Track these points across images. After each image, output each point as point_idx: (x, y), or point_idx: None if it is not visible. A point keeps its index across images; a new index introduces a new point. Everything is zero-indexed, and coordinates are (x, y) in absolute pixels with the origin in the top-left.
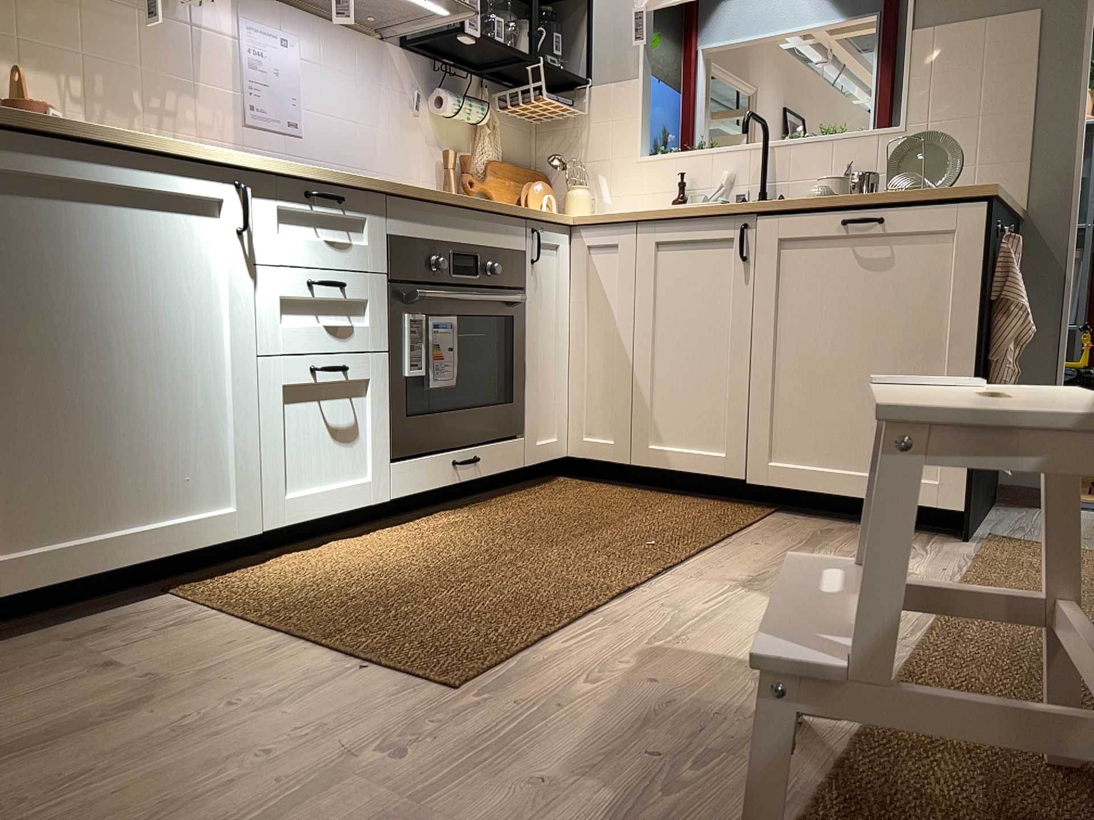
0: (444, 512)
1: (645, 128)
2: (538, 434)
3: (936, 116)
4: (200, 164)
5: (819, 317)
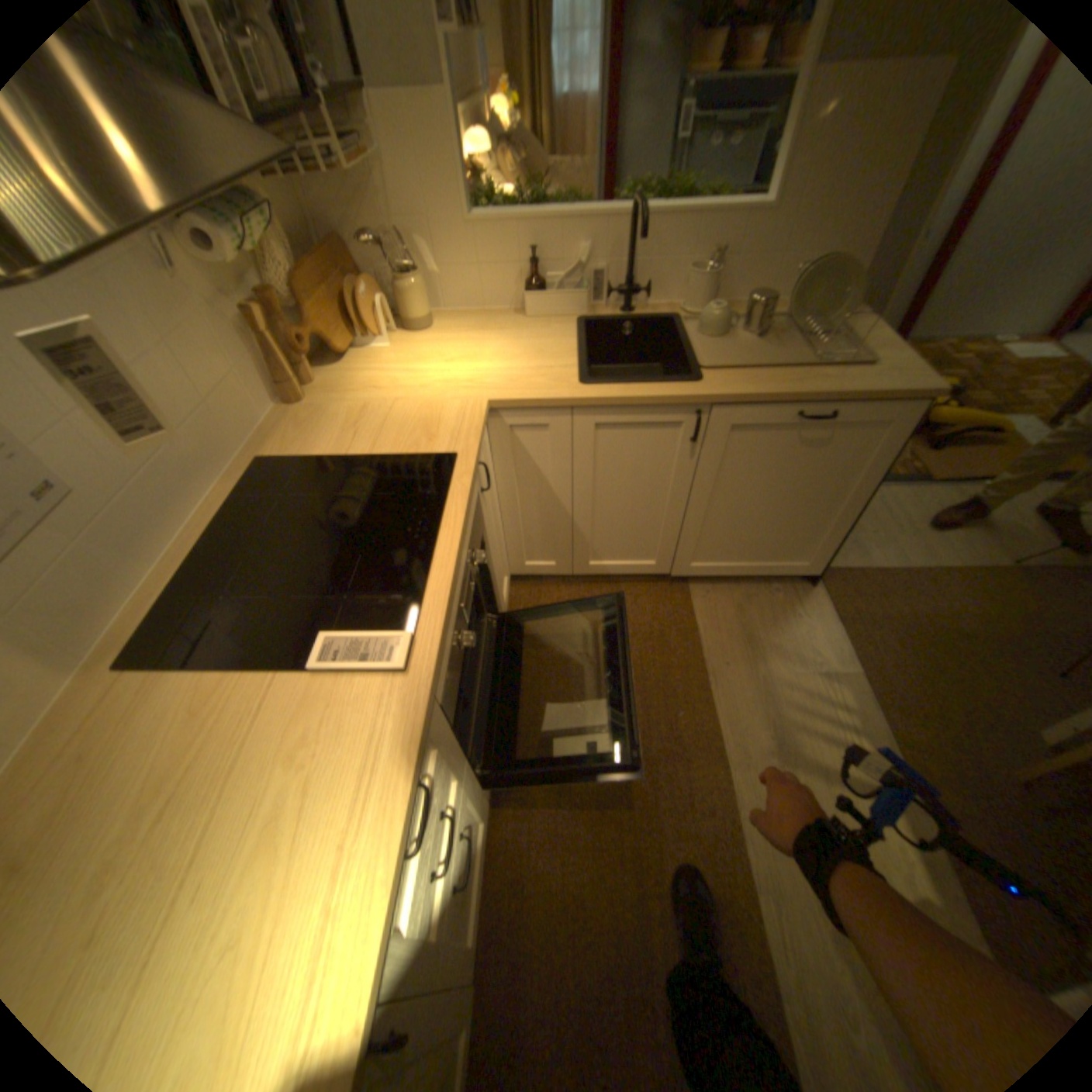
0: None
1: (462, 164)
2: (502, 594)
3: (814, 188)
4: None
5: (752, 480)
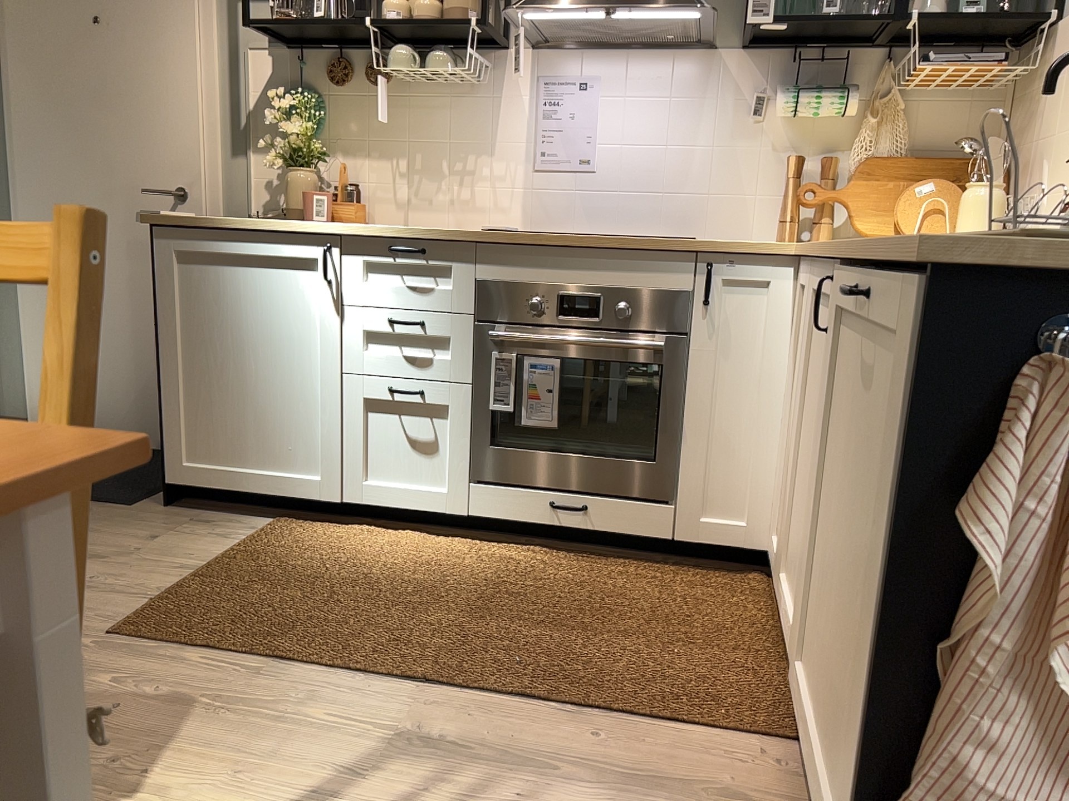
0: (552, 550)
1: None
2: (707, 510)
3: None
4: (300, 236)
5: (840, 459)
